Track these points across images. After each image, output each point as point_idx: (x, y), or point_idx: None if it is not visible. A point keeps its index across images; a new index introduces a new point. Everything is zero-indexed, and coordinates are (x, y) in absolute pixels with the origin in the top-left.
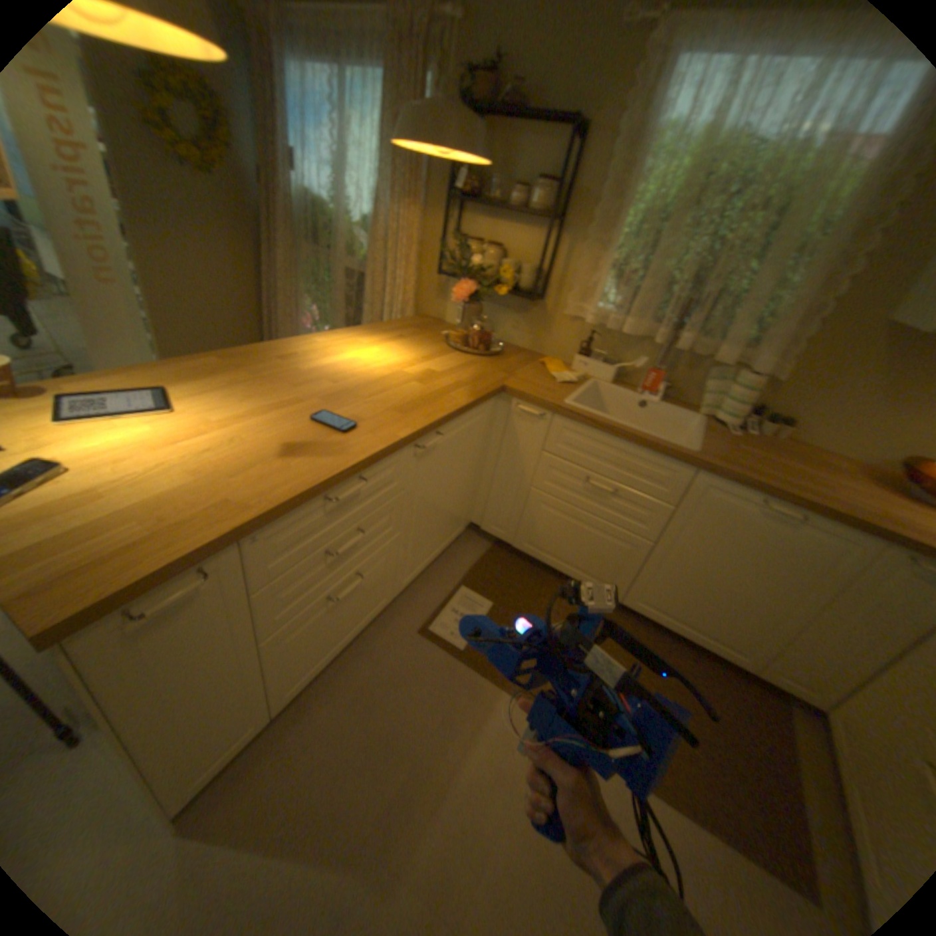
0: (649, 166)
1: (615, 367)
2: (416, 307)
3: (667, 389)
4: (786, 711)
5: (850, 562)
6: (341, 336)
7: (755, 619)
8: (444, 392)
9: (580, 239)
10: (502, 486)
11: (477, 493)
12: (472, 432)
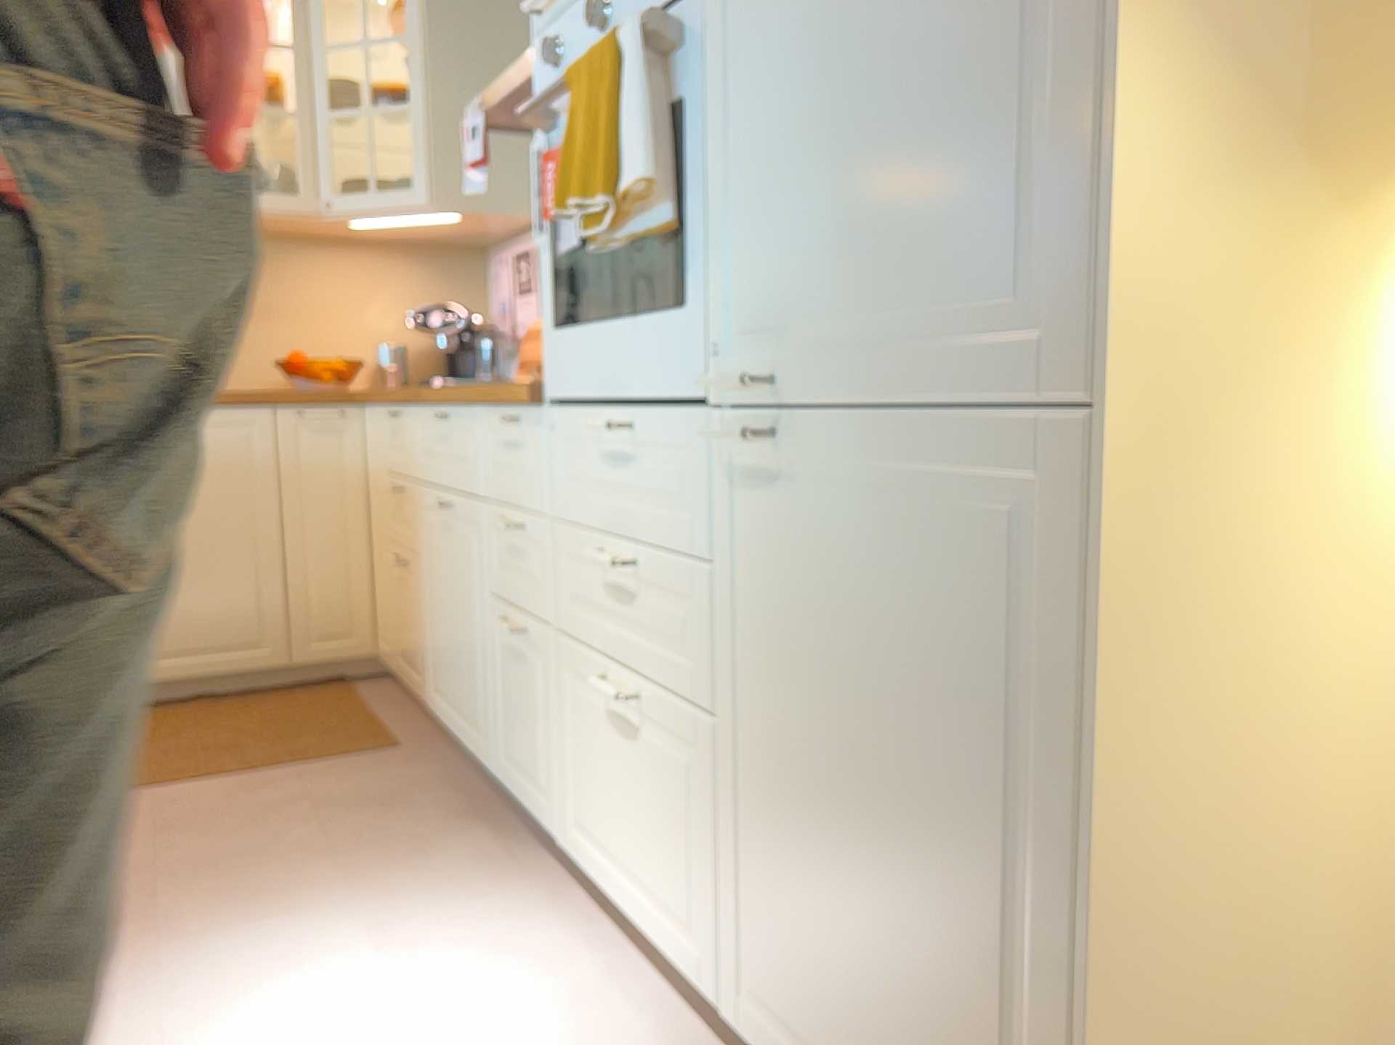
0: None
1: None
2: None
3: None
4: (341, 687)
5: (254, 445)
6: None
7: (227, 581)
8: None
9: None
10: None
11: None
12: None
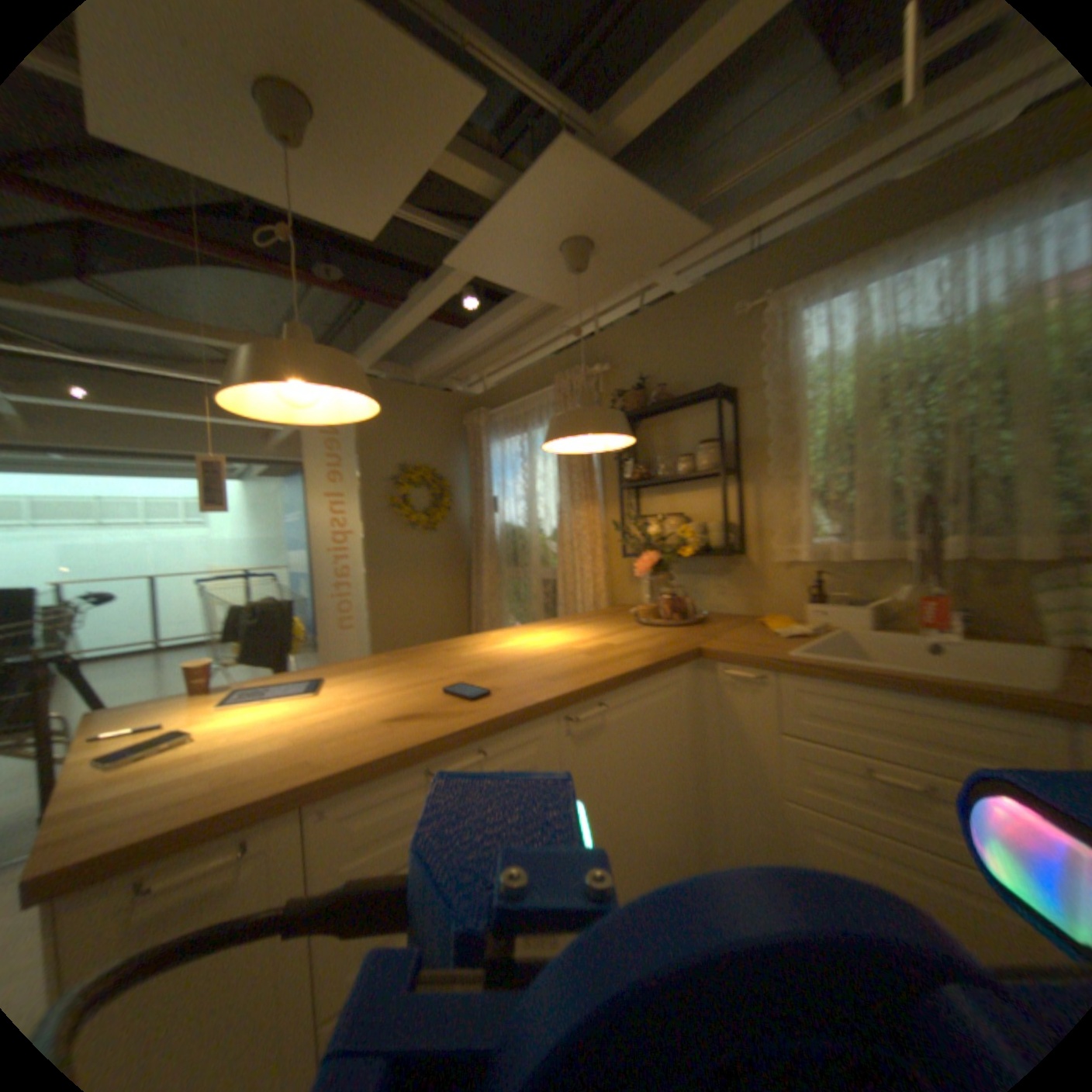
0: (810, 393)
1: (870, 607)
2: (611, 597)
3: (969, 620)
4: None
5: None
6: (519, 629)
7: None
8: (616, 659)
9: (766, 481)
10: (744, 805)
11: (709, 821)
12: (665, 710)
